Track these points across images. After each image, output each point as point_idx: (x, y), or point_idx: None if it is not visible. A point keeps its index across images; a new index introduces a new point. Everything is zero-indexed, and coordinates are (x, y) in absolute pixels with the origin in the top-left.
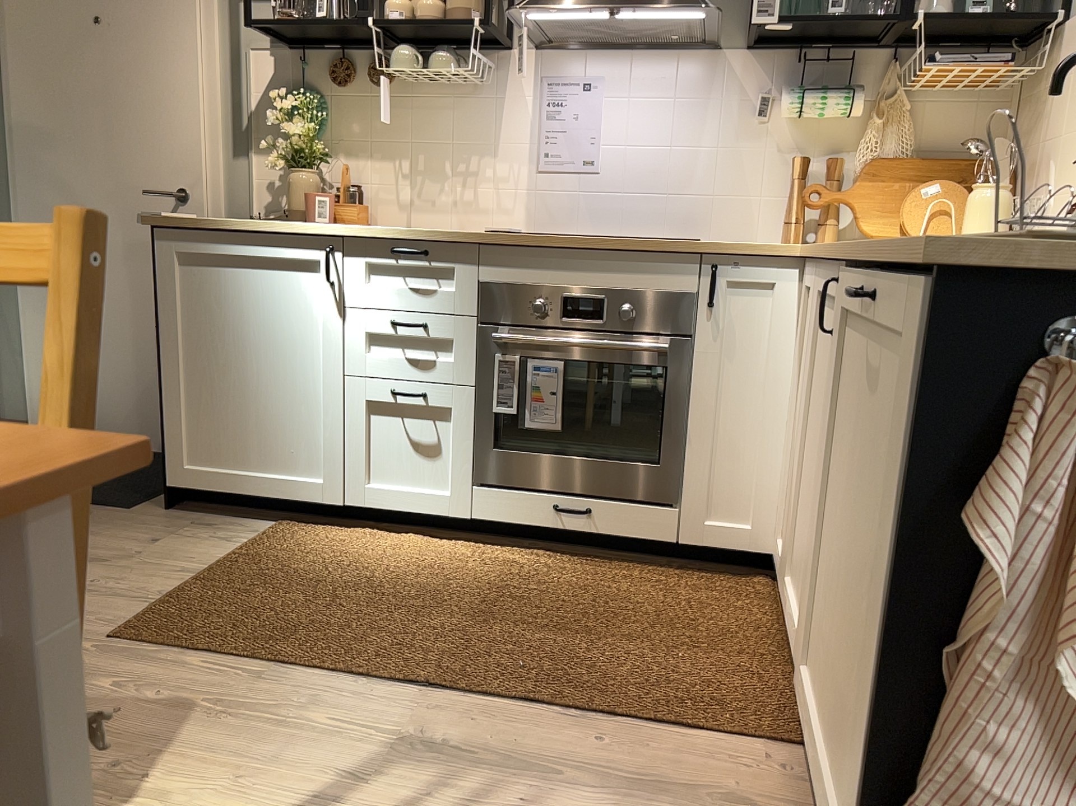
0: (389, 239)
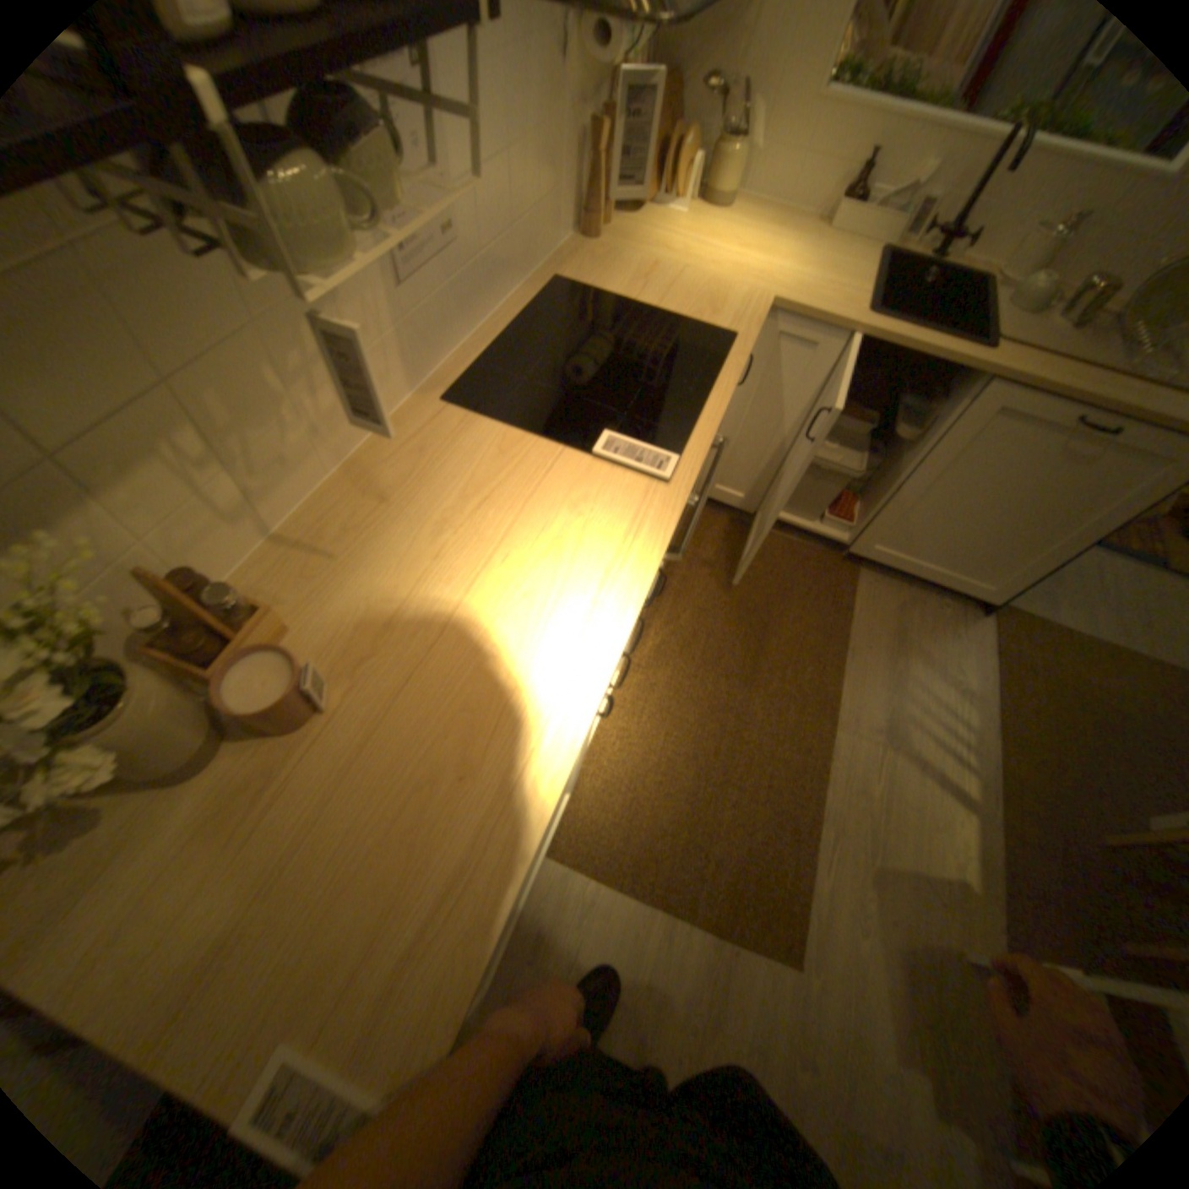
0: (640, 599)
